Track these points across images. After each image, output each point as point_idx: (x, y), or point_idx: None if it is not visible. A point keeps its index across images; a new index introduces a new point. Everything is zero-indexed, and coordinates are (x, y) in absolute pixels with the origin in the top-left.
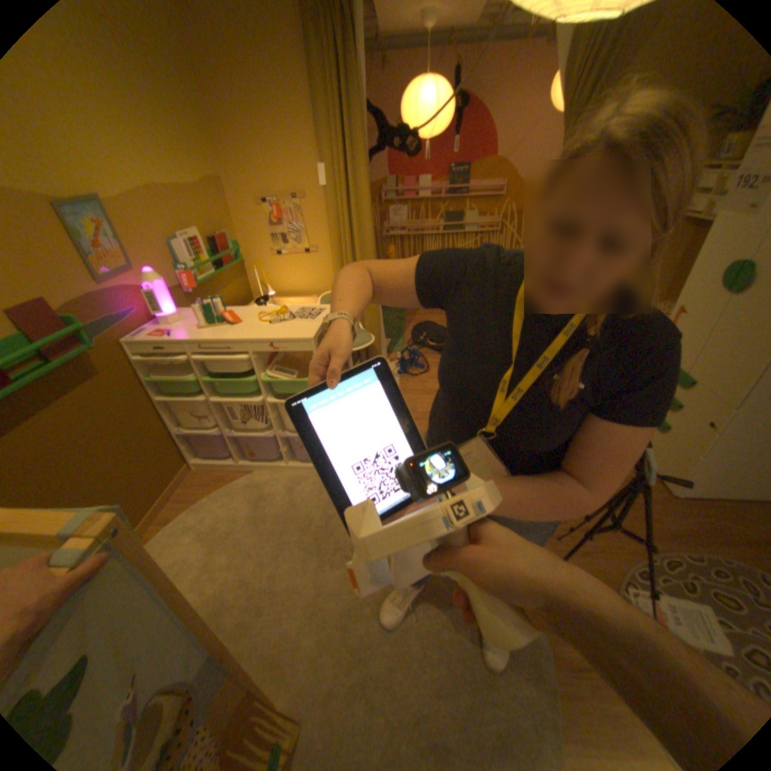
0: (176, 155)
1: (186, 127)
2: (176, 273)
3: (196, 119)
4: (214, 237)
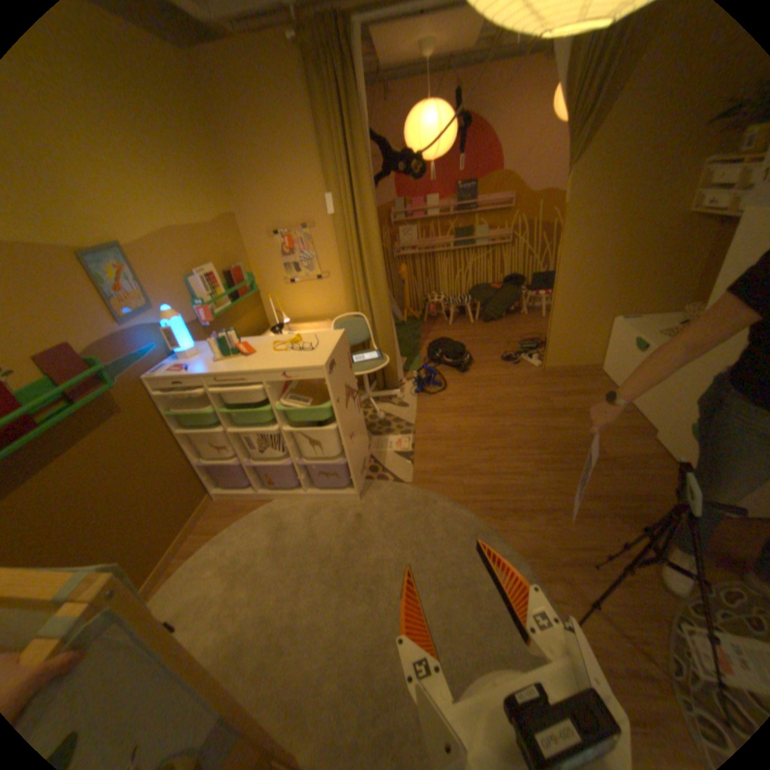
0: (192, 198)
1: (200, 171)
2: (193, 308)
3: (210, 164)
4: (229, 271)
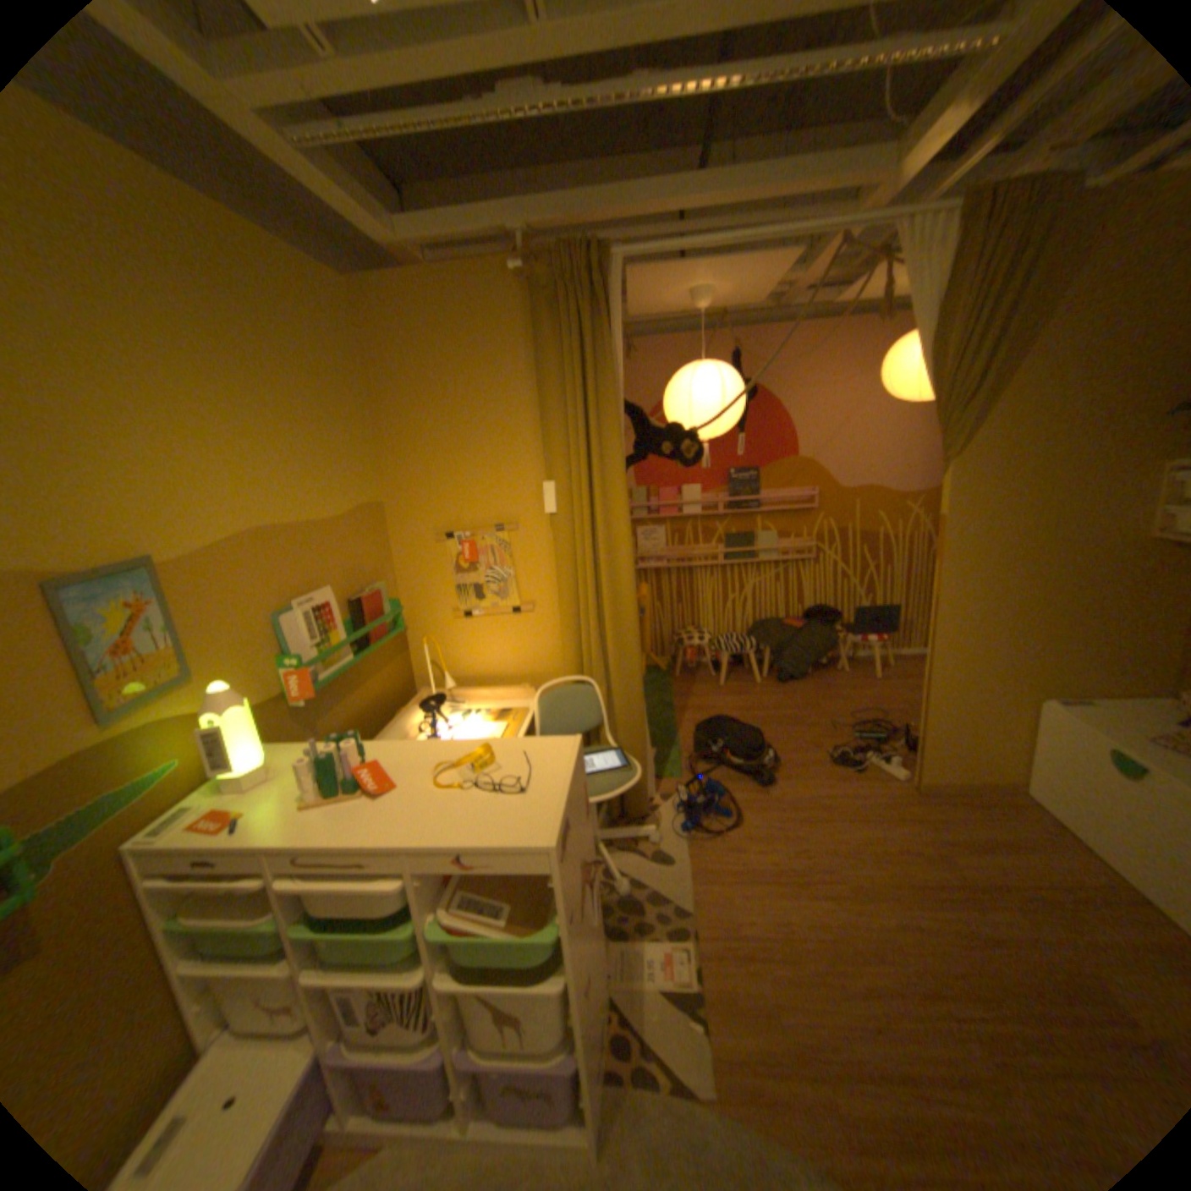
0: (316, 478)
1: (340, 438)
2: (280, 672)
3: (358, 427)
4: (360, 597)
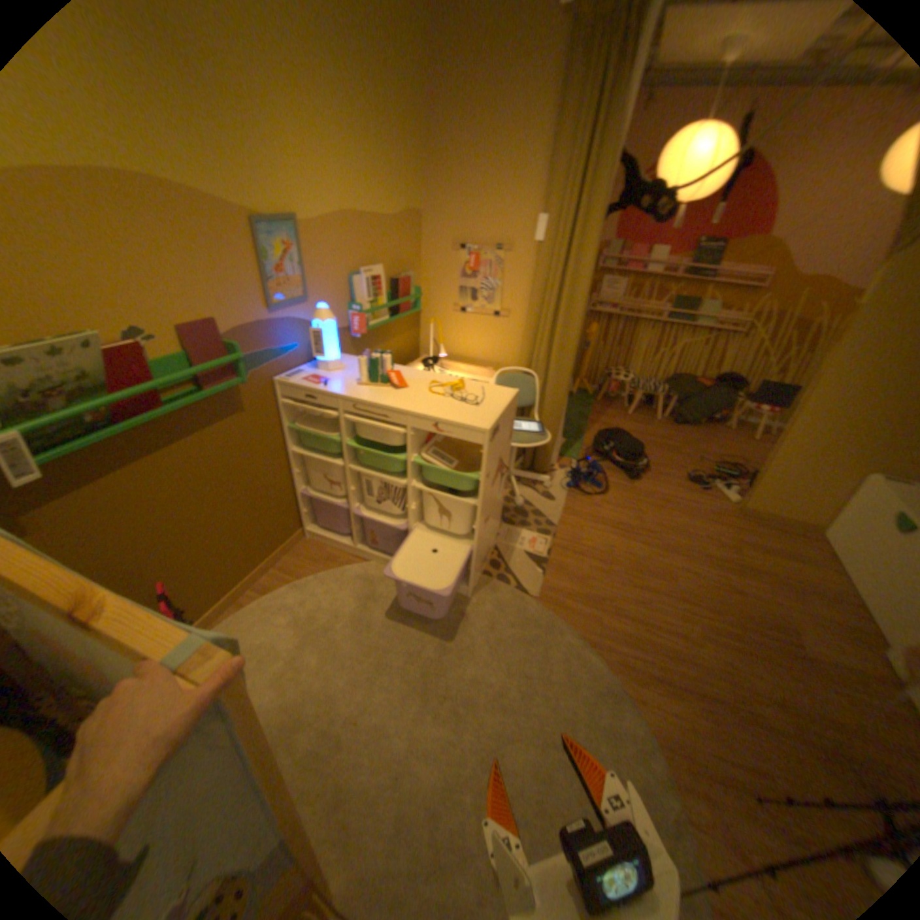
0: (384, 182)
1: (402, 152)
2: (348, 313)
3: (415, 144)
4: (397, 279)
